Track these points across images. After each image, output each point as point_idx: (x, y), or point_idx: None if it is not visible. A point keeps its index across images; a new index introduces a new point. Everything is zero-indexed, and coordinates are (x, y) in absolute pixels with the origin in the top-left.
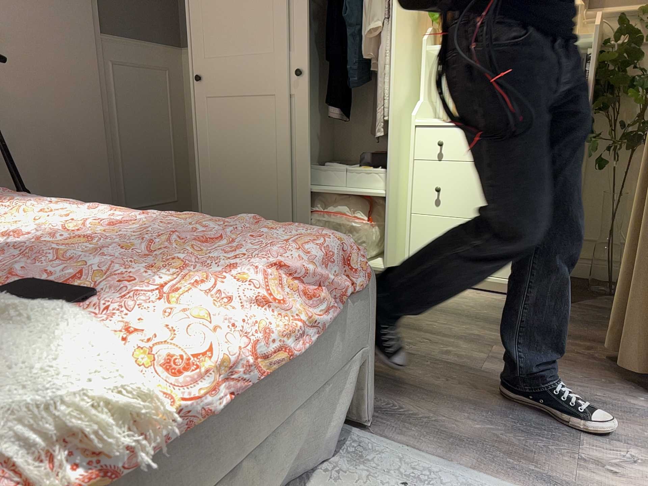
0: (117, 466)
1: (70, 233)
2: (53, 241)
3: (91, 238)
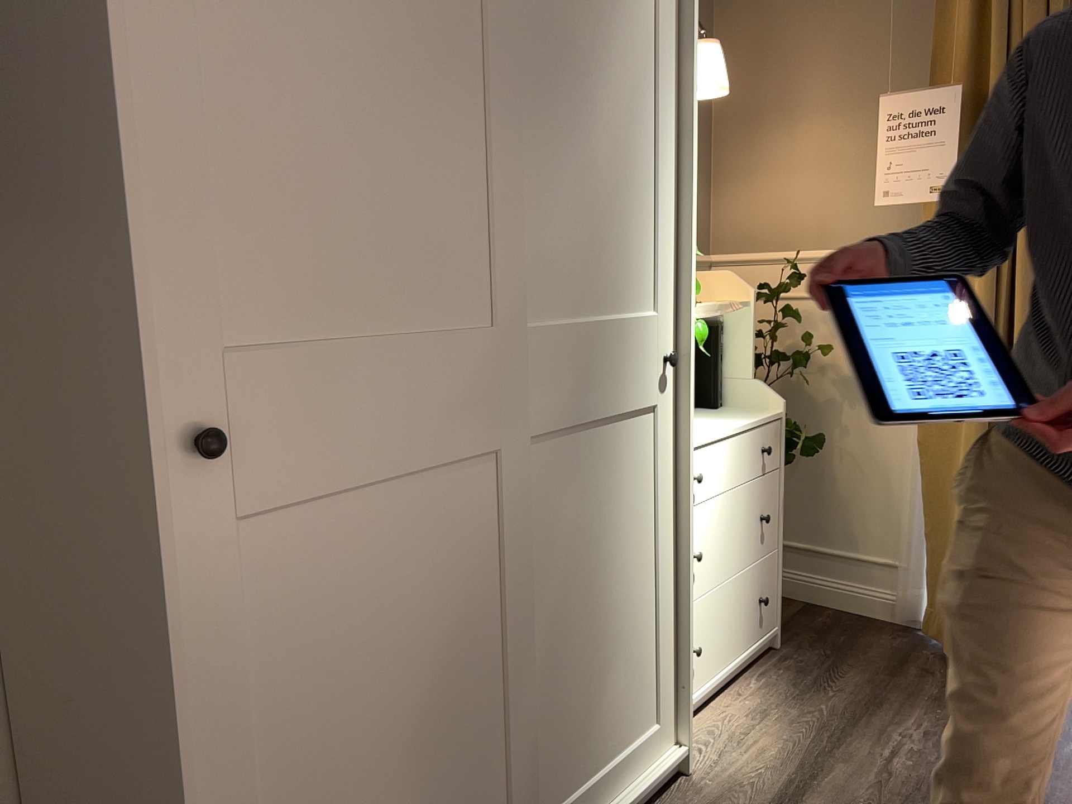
0: None
1: None
2: None
3: None
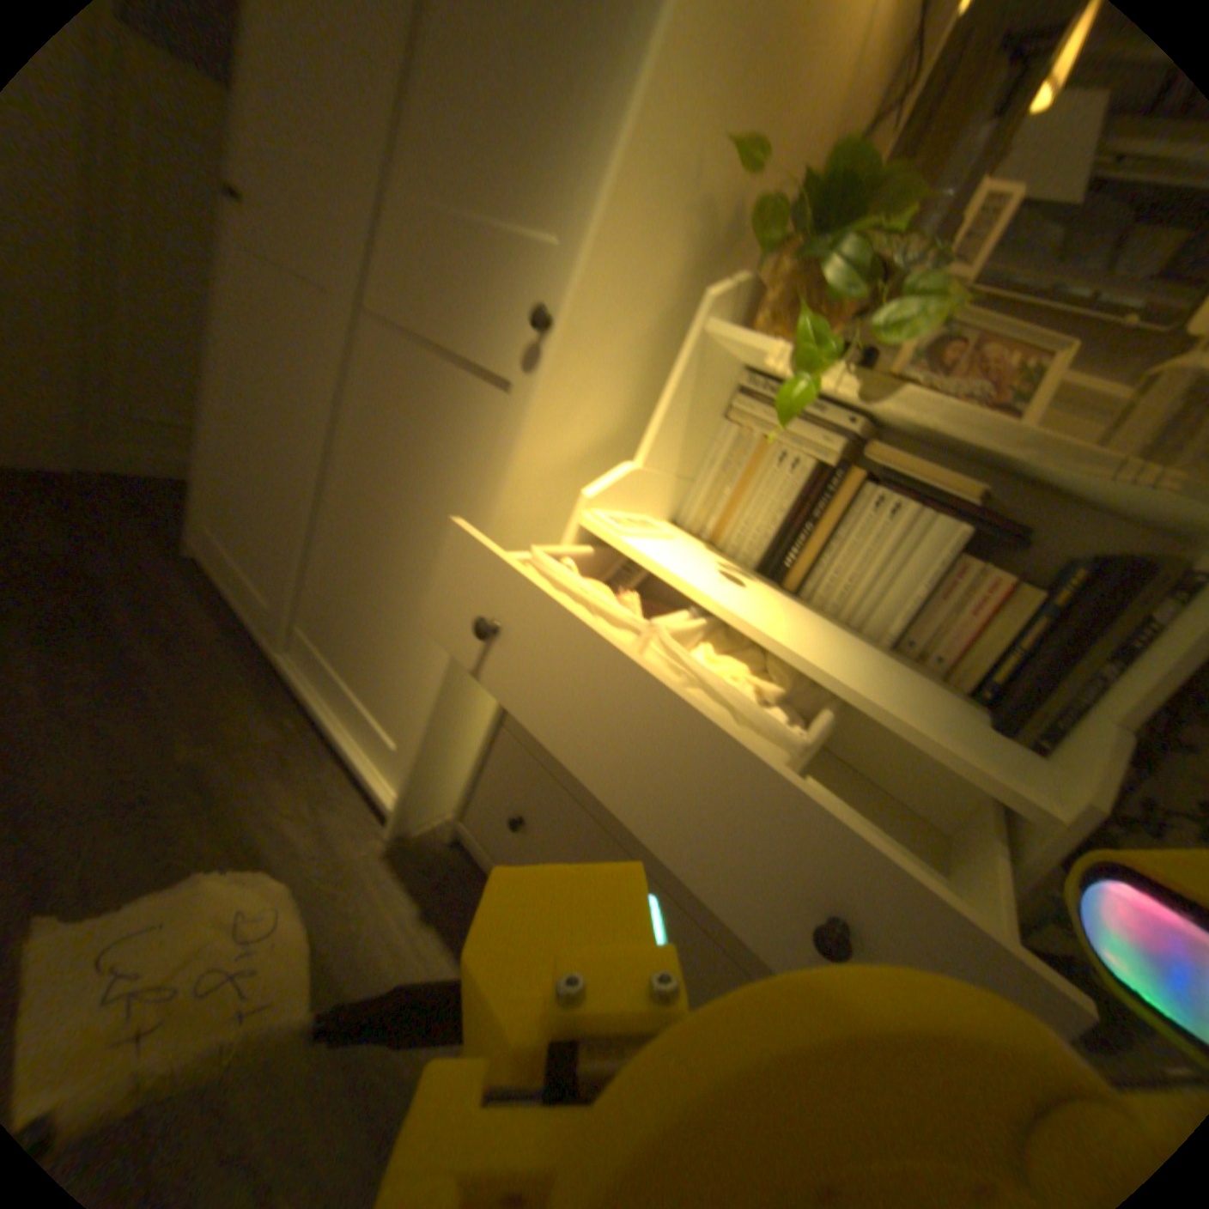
0: None
1: None
2: None
3: None
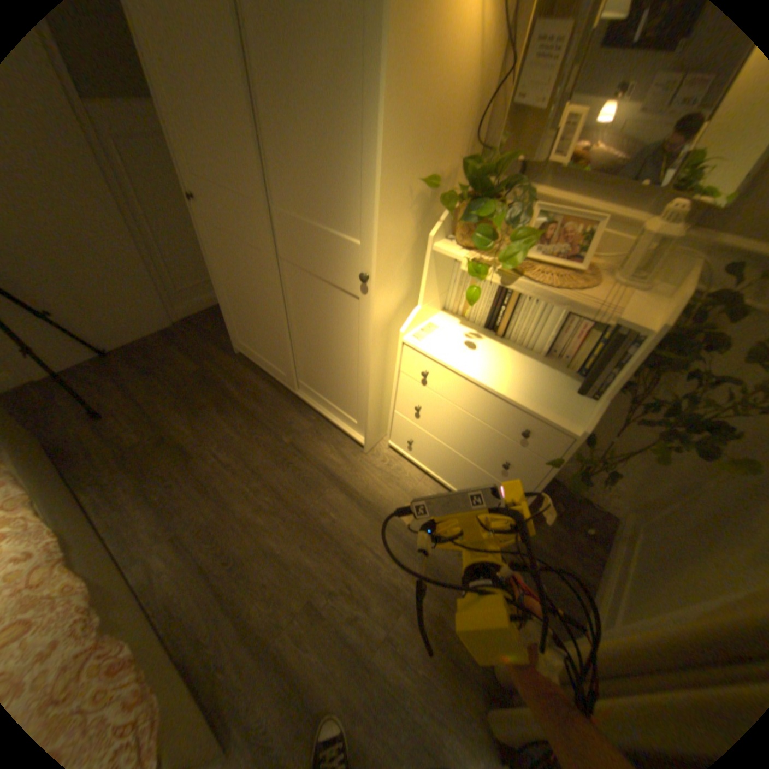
0: None
1: None
2: None
3: None
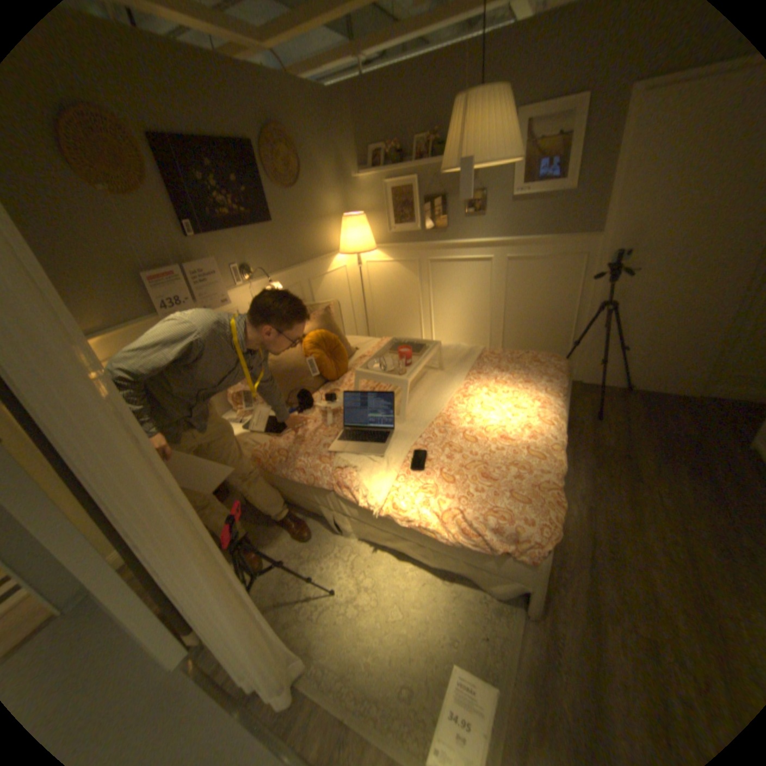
0: (381, 512)
1: (484, 433)
2: (474, 433)
3: (485, 440)
